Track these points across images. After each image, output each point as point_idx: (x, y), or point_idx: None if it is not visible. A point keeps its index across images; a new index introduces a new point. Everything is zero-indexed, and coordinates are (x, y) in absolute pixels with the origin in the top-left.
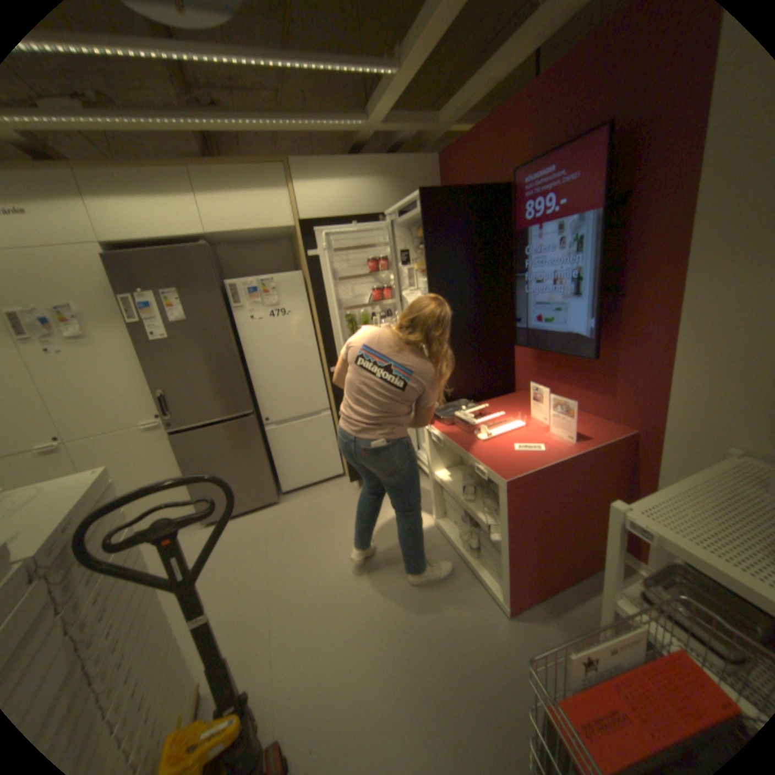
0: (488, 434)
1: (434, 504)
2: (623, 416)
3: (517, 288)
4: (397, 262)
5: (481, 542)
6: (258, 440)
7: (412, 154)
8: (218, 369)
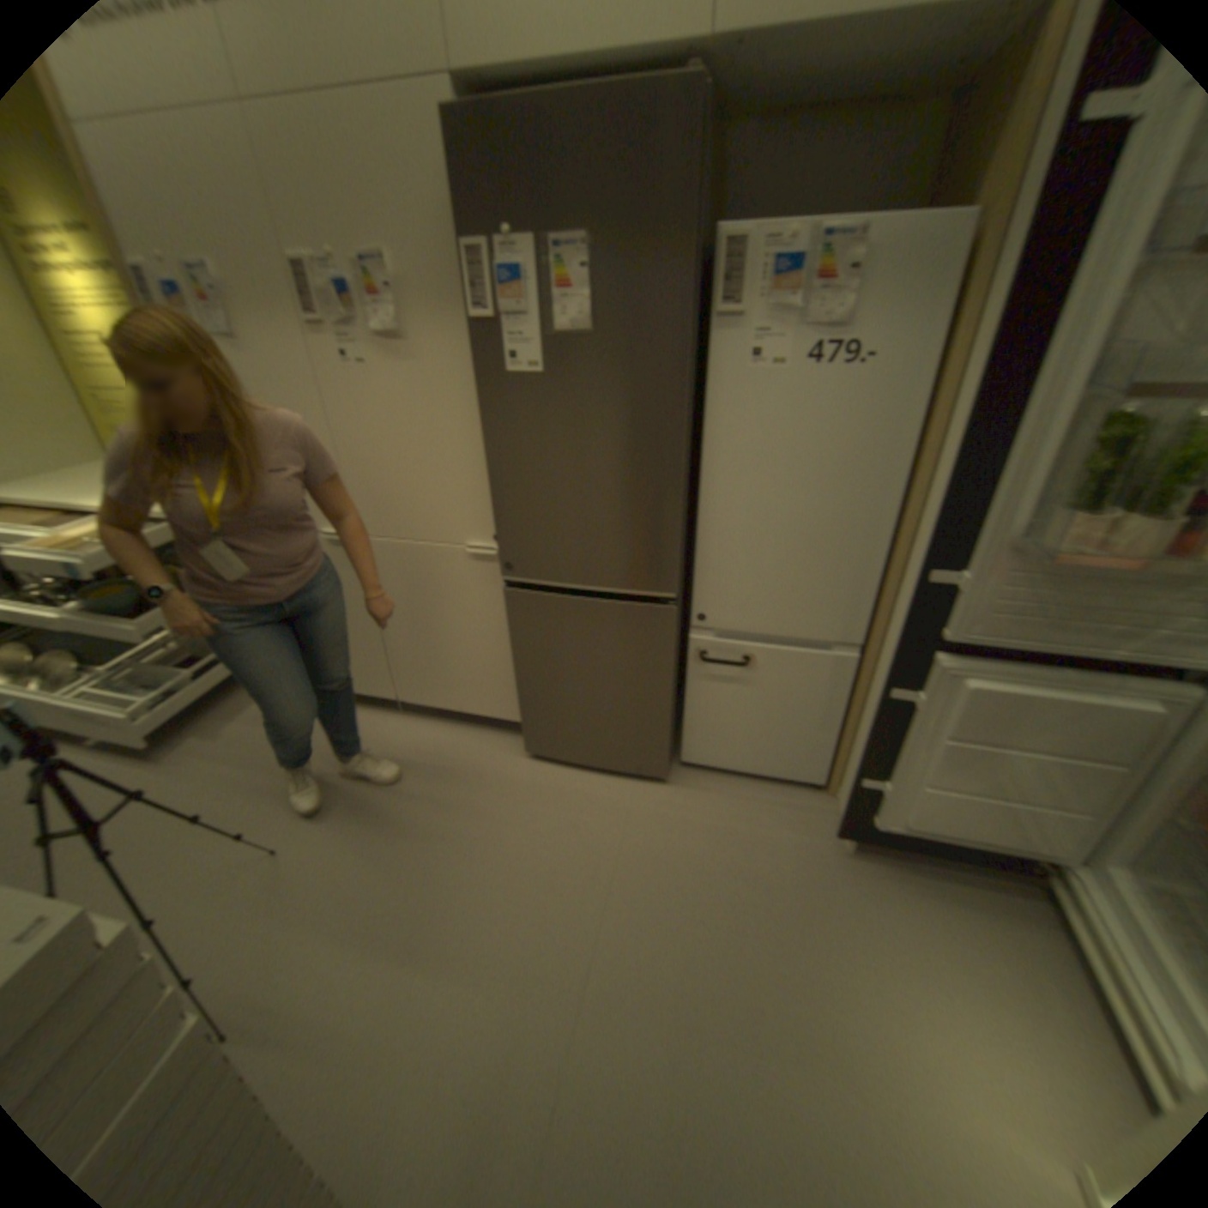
0: None
1: None
2: None
3: None
4: None
5: None
6: (666, 658)
7: None
8: (628, 477)
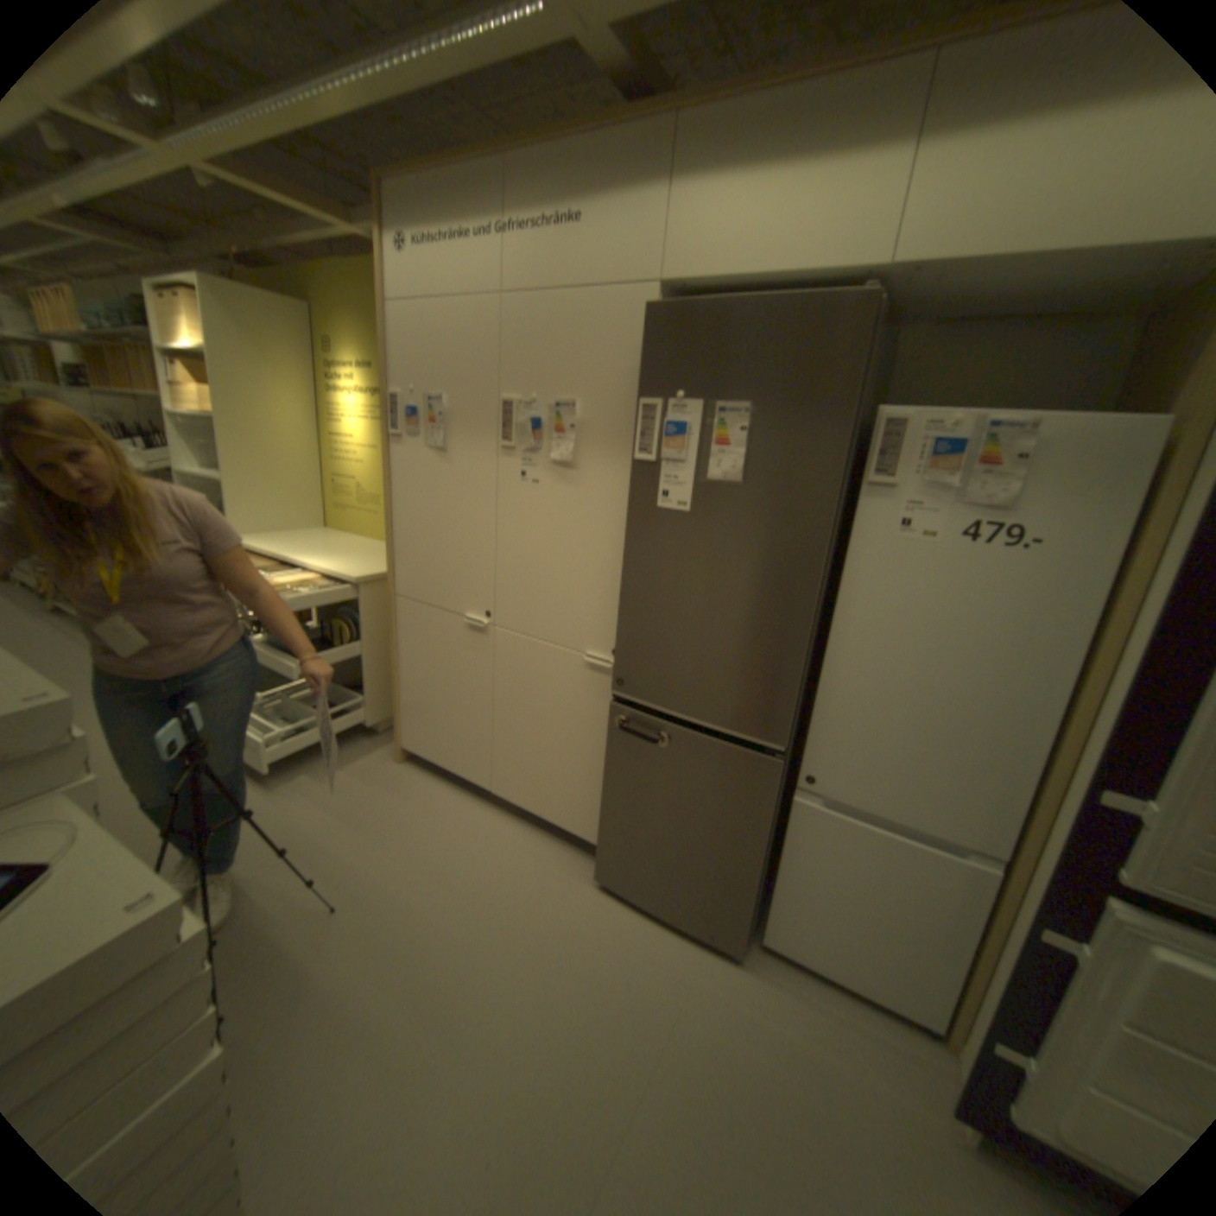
0: None
1: None
2: None
3: None
4: None
5: None
6: (766, 817)
7: None
8: (755, 620)
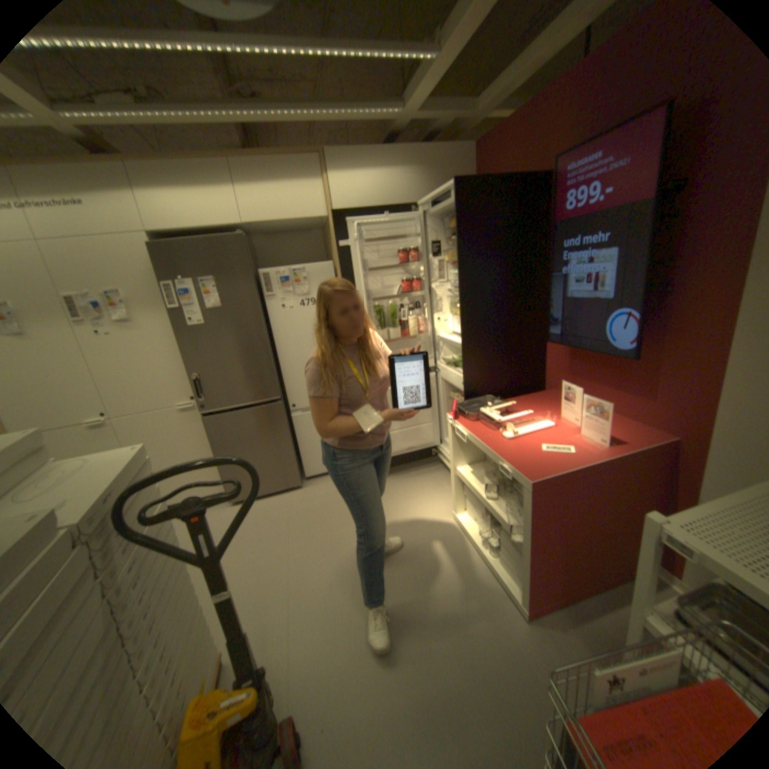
0: (515, 433)
1: (455, 500)
2: (664, 421)
3: (553, 281)
4: (427, 253)
5: (502, 542)
6: (285, 425)
7: (447, 142)
8: (249, 355)
